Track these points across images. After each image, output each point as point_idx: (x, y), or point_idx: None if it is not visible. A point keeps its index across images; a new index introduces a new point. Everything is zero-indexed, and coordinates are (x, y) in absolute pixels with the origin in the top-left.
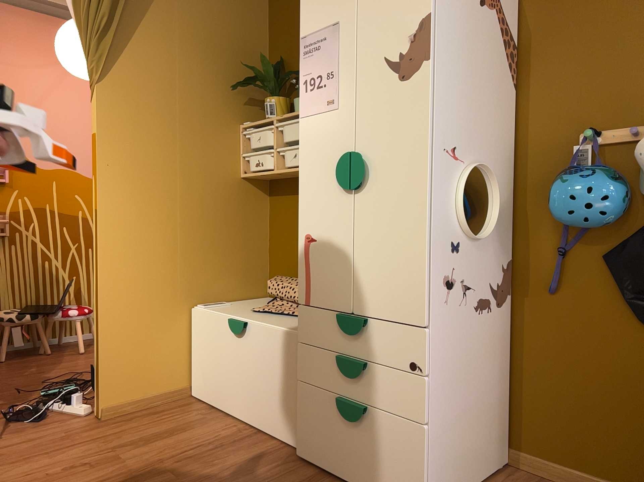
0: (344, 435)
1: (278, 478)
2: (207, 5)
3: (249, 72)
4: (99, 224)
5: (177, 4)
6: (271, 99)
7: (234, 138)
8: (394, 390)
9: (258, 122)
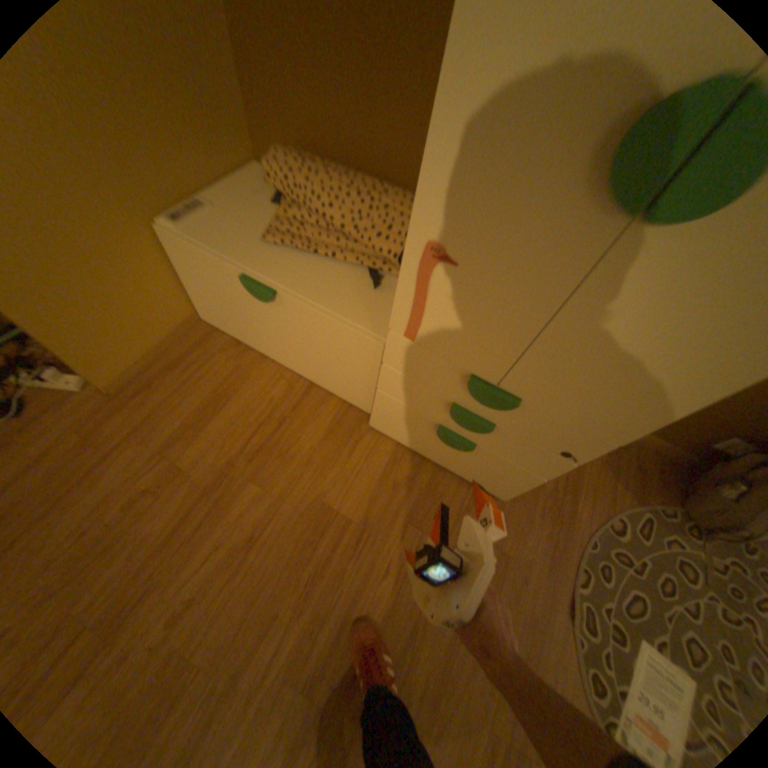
0: (436, 442)
1: (363, 463)
2: None
3: None
4: None
5: None
6: None
7: None
8: (522, 452)
9: None
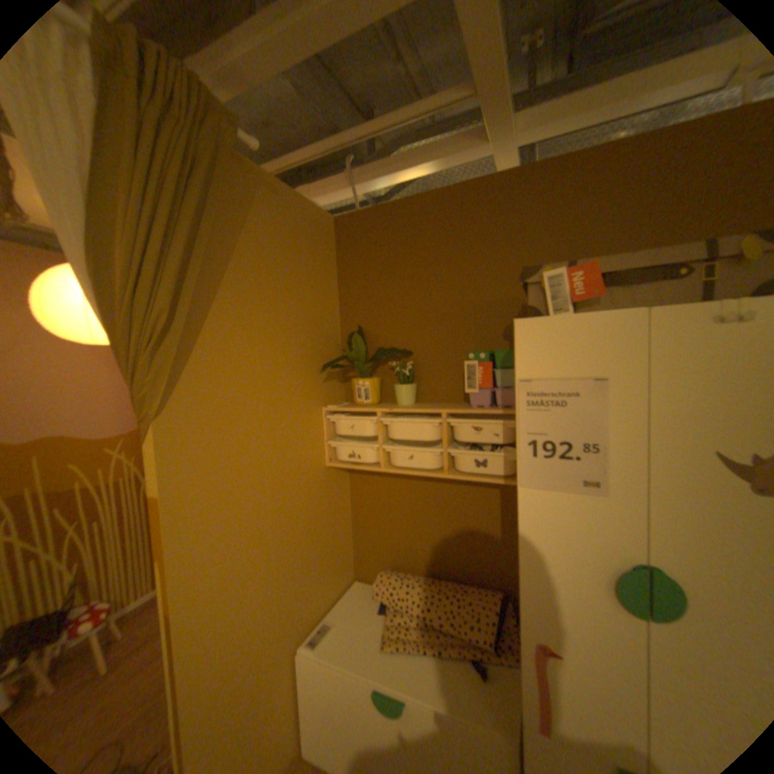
0: None
1: None
2: (283, 270)
3: (325, 343)
4: (173, 636)
5: (250, 272)
6: (362, 379)
7: (318, 424)
8: None
9: (351, 408)
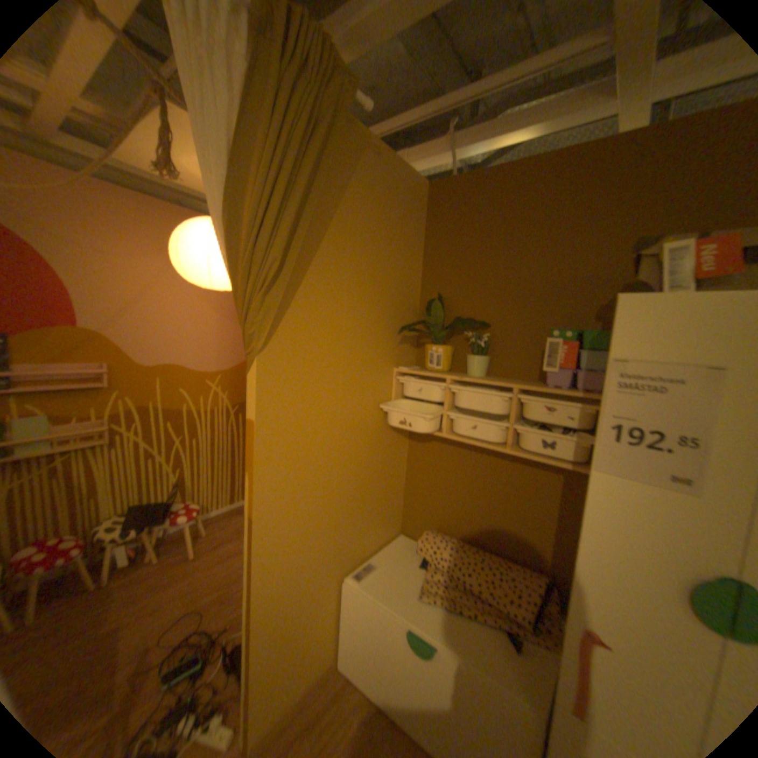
0: None
1: None
2: (376, 232)
3: (404, 306)
4: (254, 535)
5: (347, 231)
6: (435, 345)
7: (388, 383)
8: None
9: (421, 371)
